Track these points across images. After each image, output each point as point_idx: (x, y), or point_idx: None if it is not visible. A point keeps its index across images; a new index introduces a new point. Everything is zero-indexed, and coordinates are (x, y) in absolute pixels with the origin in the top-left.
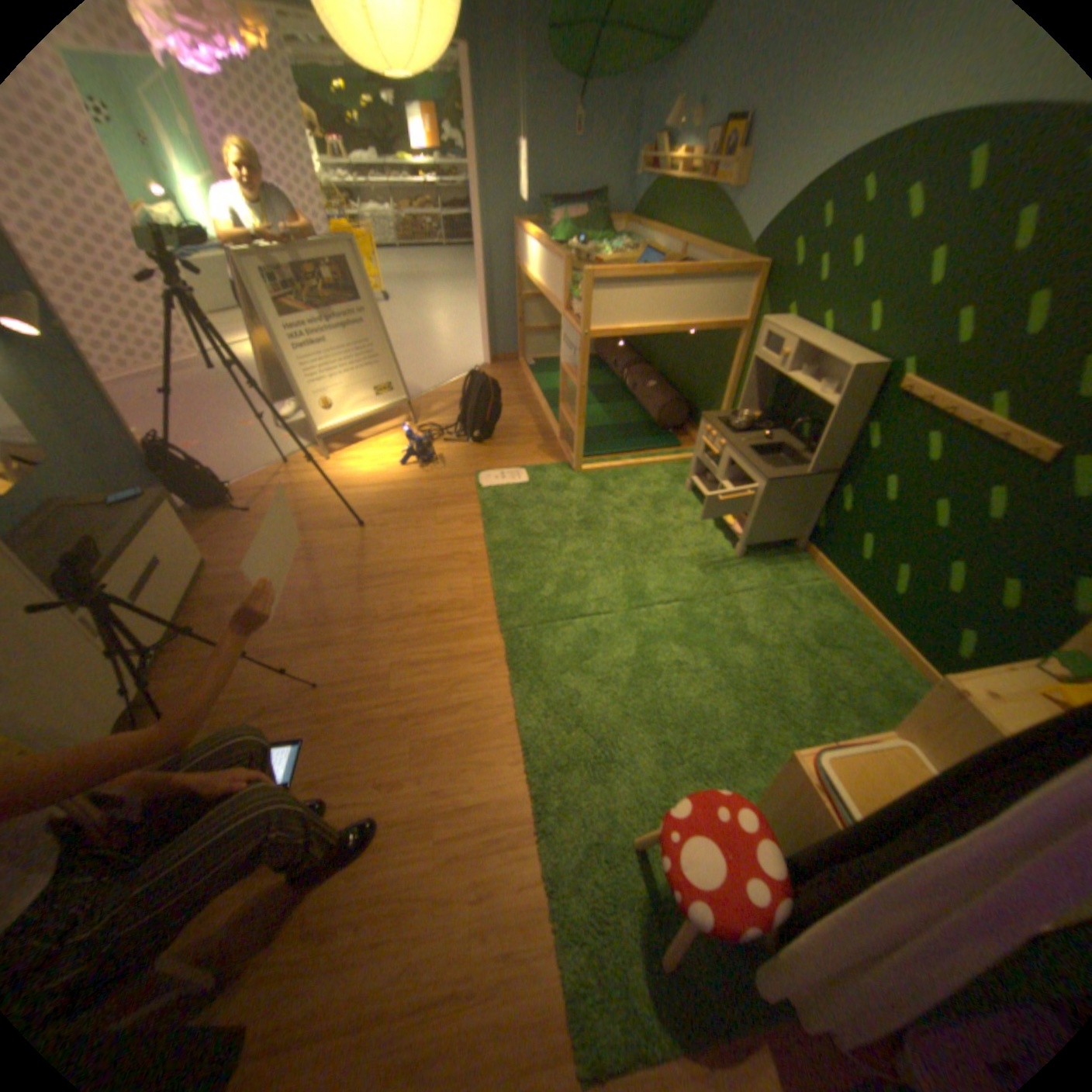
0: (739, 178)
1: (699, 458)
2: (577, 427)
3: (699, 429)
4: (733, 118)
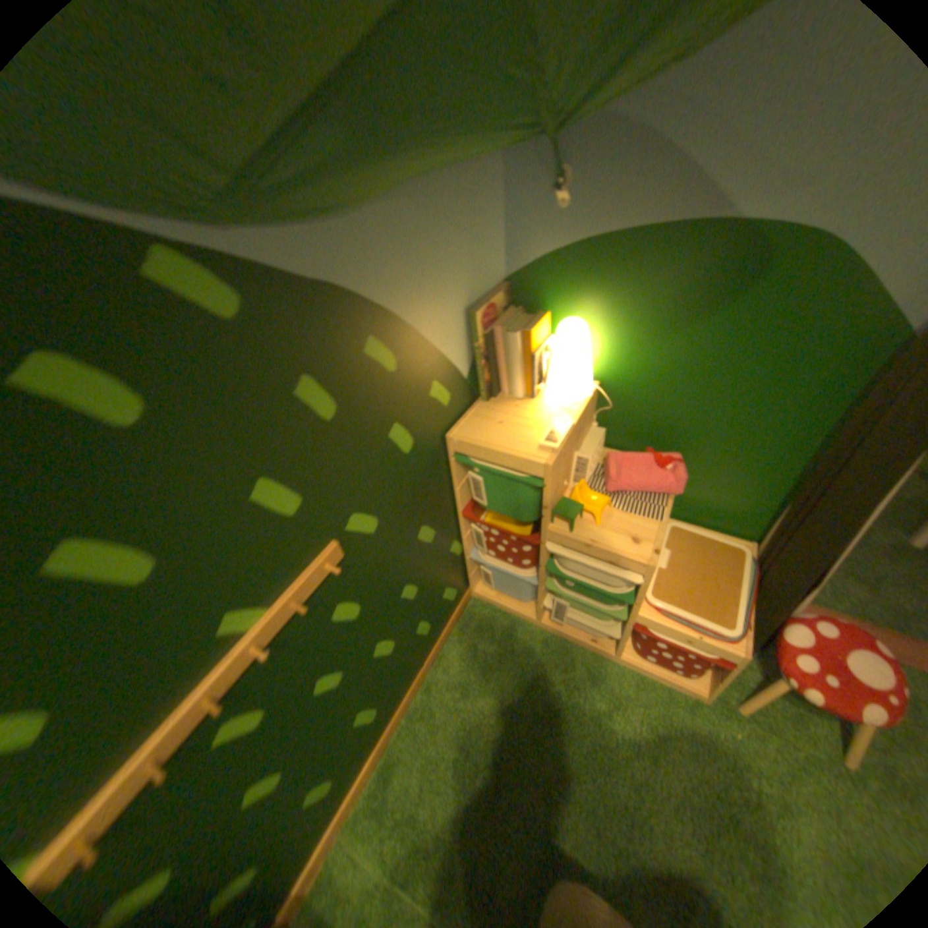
0: None
1: None
2: None
3: None
4: None
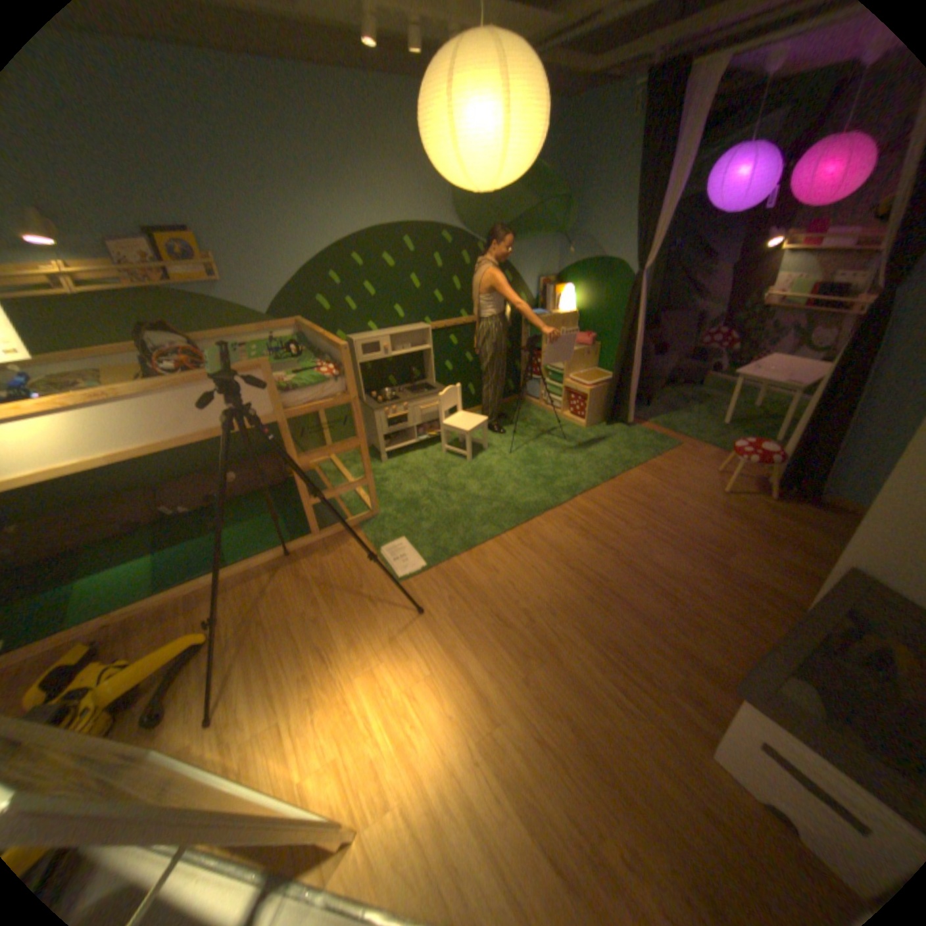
0: (204, 276)
1: (387, 433)
2: (360, 481)
3: (377, 419)
4: (154, 230)
